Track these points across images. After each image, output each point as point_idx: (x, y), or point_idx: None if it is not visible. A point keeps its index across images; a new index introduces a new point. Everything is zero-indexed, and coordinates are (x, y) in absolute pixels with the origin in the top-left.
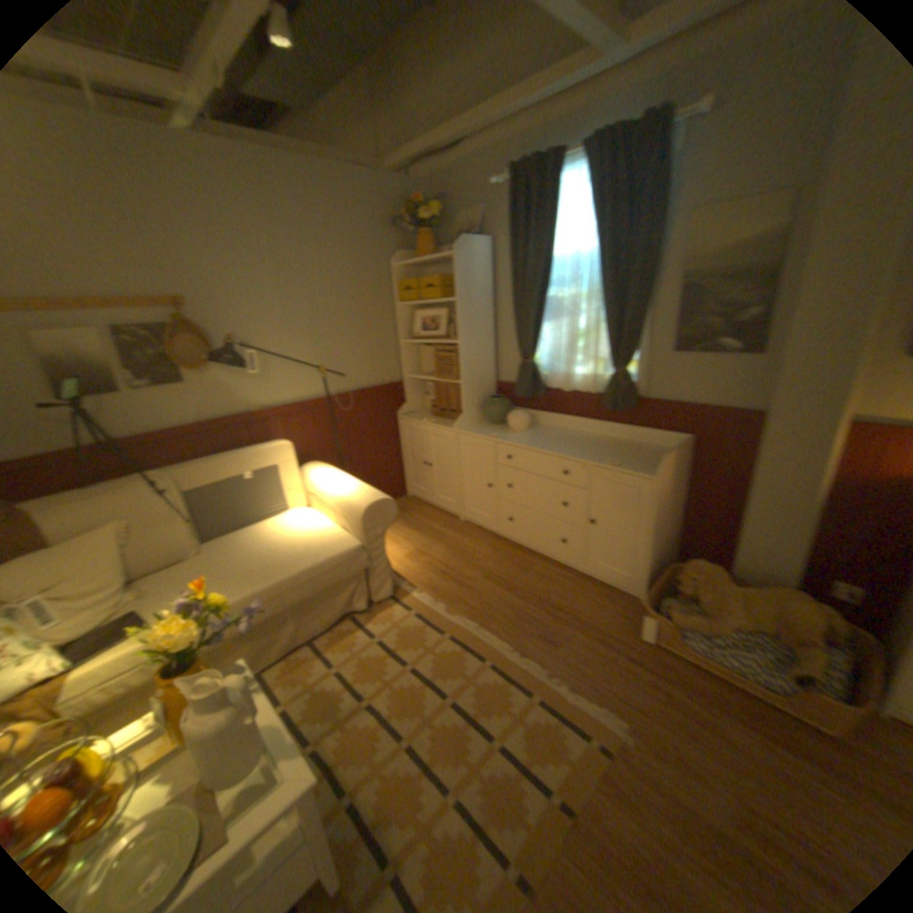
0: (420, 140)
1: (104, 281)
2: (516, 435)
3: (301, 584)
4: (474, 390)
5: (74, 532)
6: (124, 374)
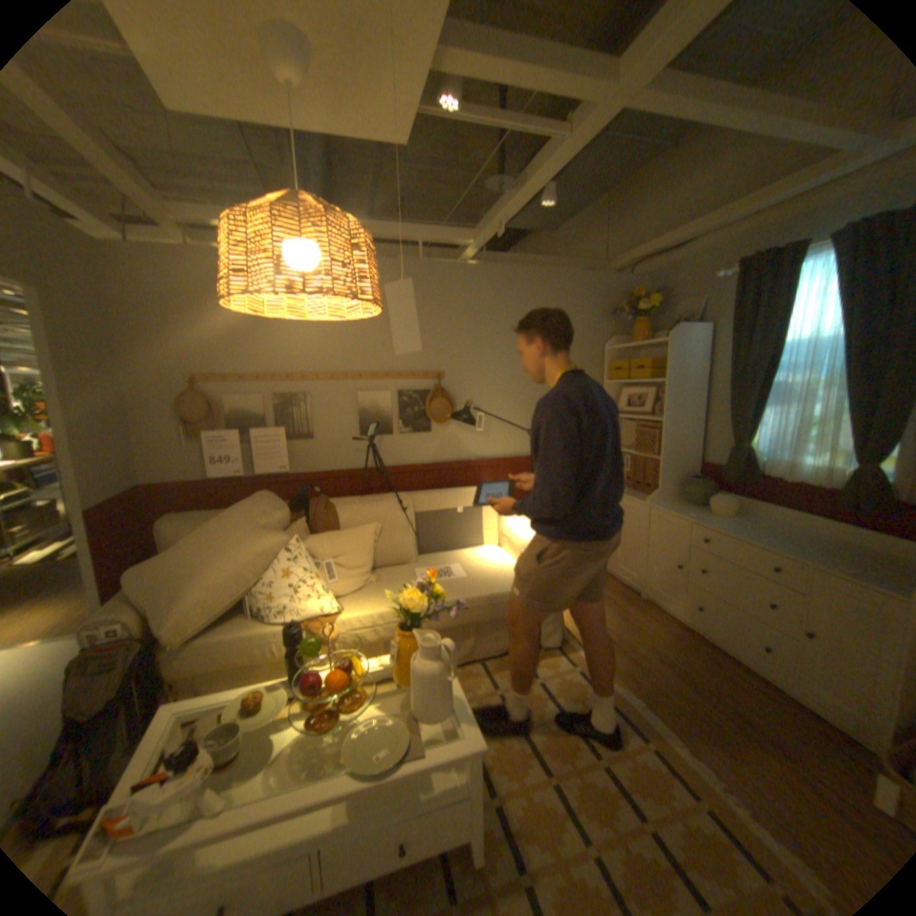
0: (650, 244)
1: (403, 362)
2: (721, 520)
3: (488, 607)
4: (677, 468)
5: (355, 524)
6: (399, 424)
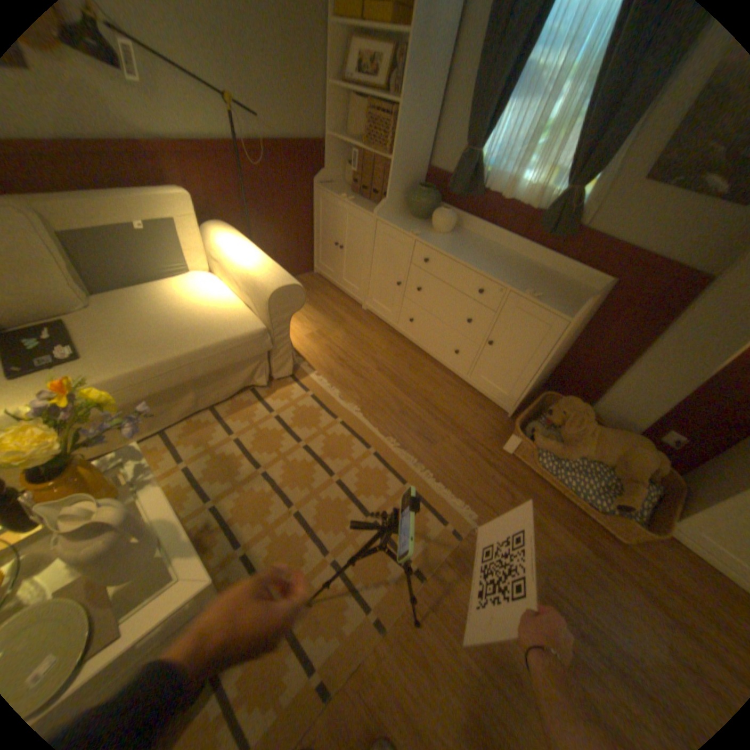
0: None
1: None
2: (440, 238)
3: (204, 361)
4: (406, 173)
5: None
6: None
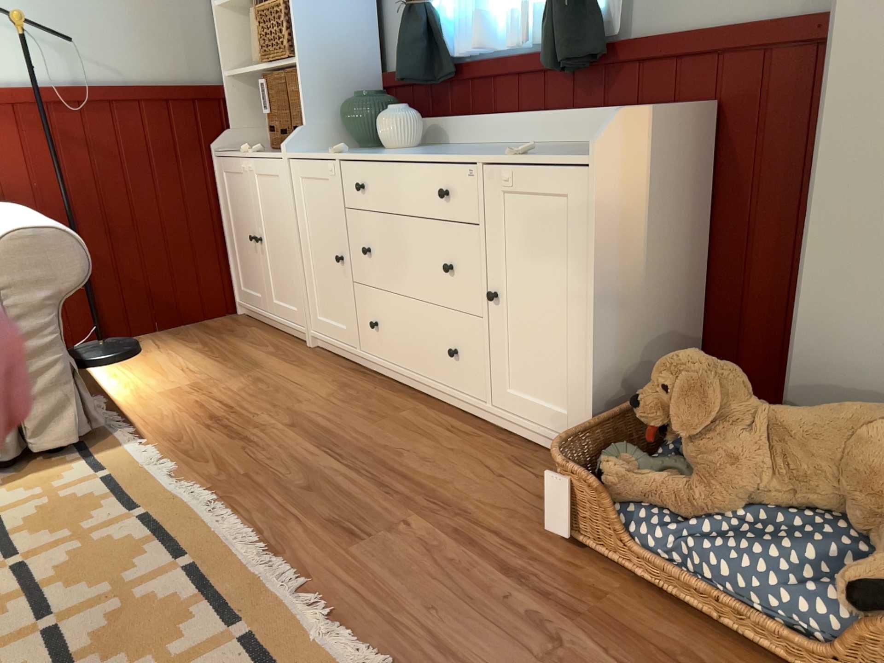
0: None
1: None
2: (390, 151)
3: None
4: (334, 82)
5: None
6: None
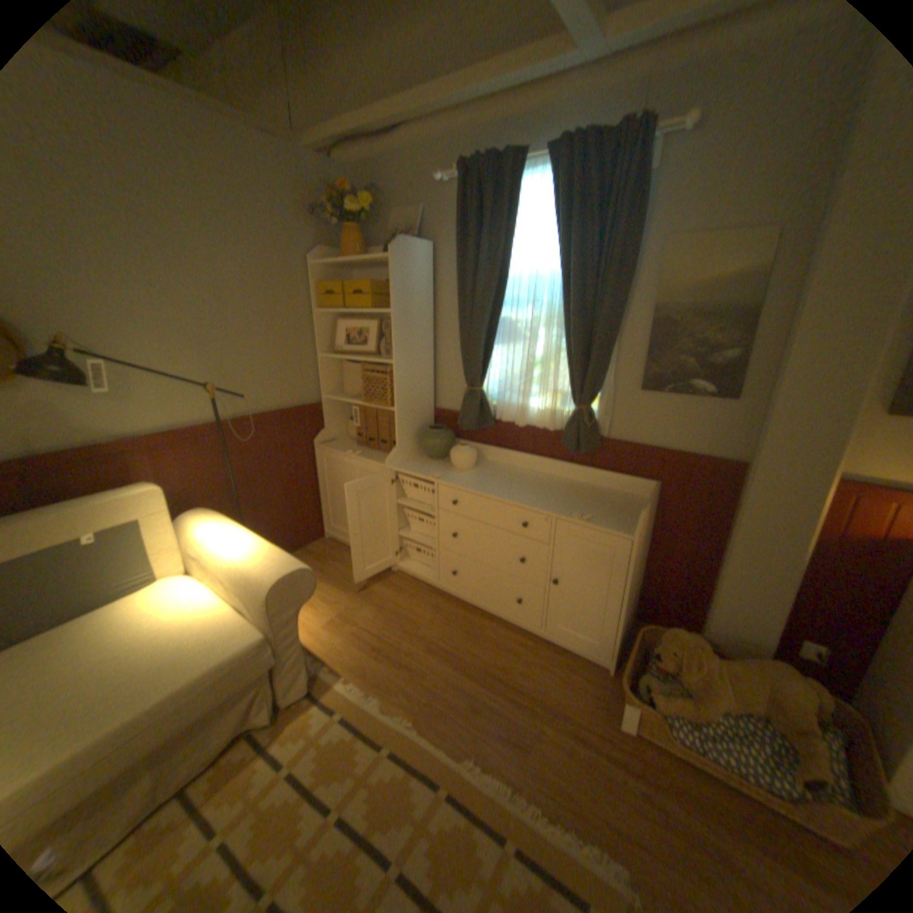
0: (350, 118)
1: None
2: (464, 475)
3: (168, 718)
4: (413, 419)
5: None
6: None
